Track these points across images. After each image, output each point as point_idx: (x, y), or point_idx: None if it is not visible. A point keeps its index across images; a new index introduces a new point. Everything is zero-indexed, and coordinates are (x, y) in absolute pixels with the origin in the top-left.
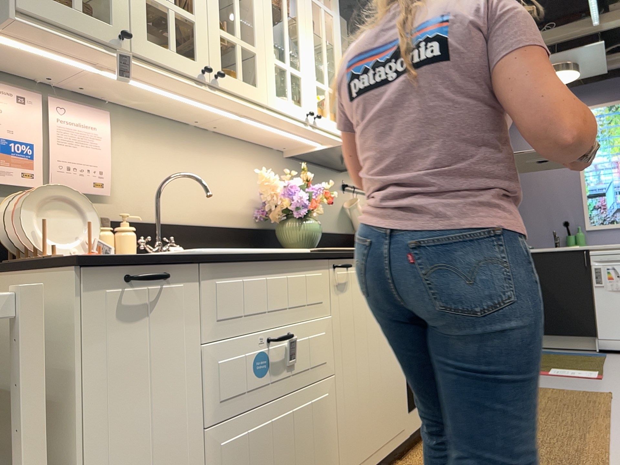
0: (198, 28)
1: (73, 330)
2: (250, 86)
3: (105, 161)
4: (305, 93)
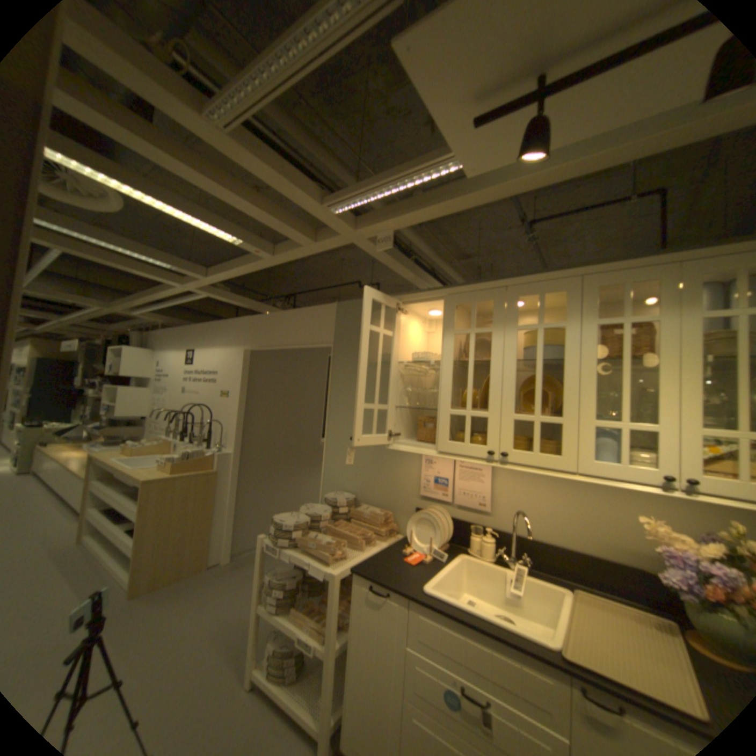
0: (491, 421)
1: (353, 599)
2: (551, 456)
3: (487, 491)
4: (667, 451)
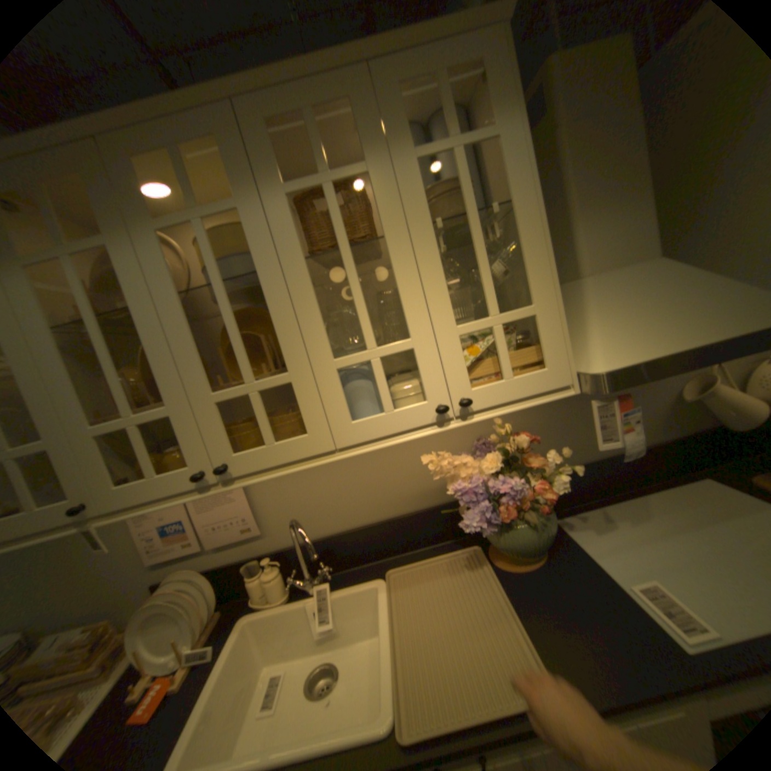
0: (175, 418)
1: None
2: (292, 439)
3: (244, 507)
4: (428, 370)
